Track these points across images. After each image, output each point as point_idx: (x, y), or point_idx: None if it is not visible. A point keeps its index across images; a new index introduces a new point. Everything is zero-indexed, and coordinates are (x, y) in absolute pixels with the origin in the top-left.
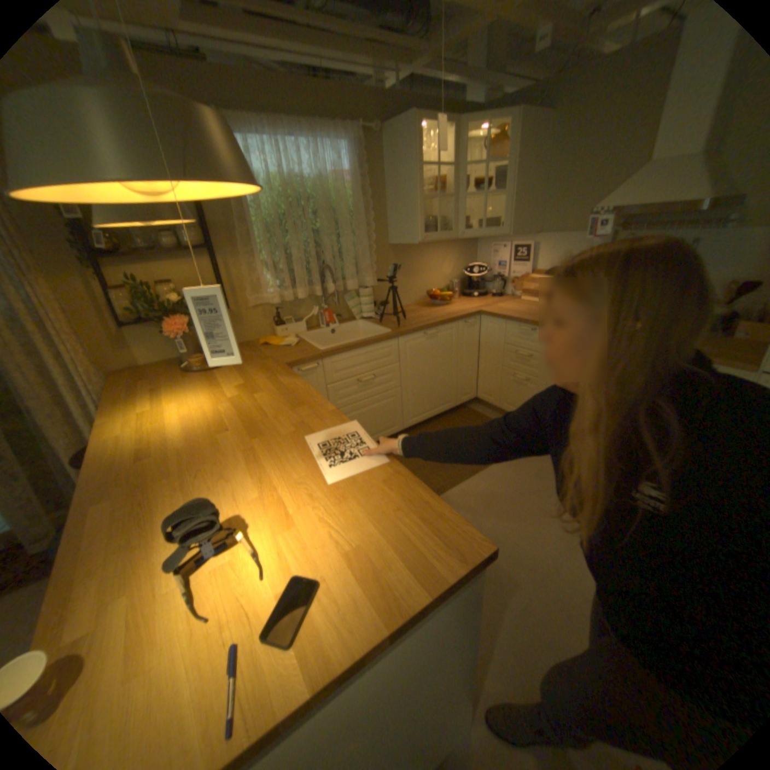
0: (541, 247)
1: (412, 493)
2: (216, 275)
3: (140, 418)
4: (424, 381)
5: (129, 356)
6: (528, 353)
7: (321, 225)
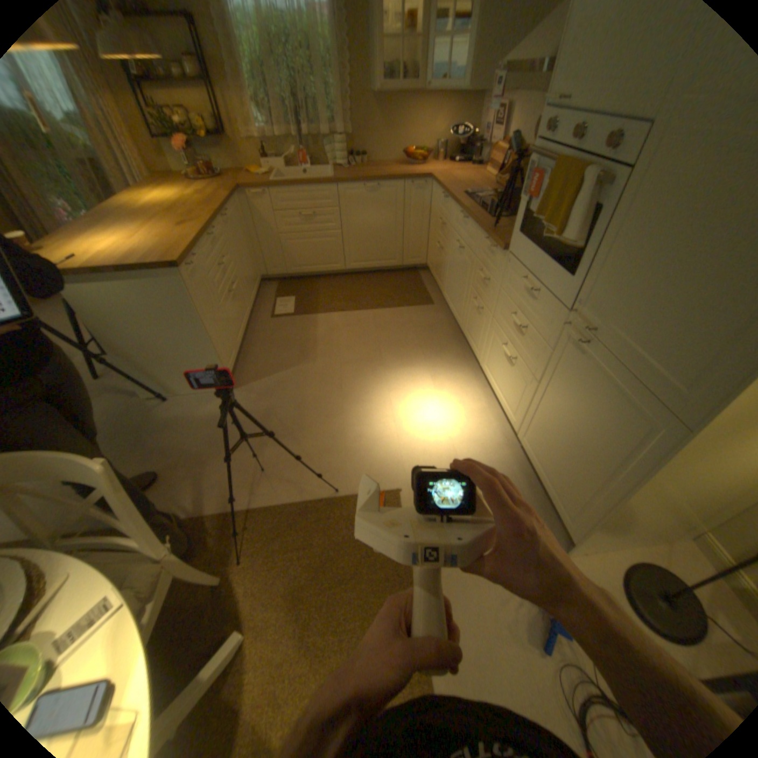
0: (515, 108)
1: (182, 242)
2: (215, 104)
3: (138, 194)
4: (365, 231)
5: (164, 161)
6: (443, 222)
7: (300, 63)
